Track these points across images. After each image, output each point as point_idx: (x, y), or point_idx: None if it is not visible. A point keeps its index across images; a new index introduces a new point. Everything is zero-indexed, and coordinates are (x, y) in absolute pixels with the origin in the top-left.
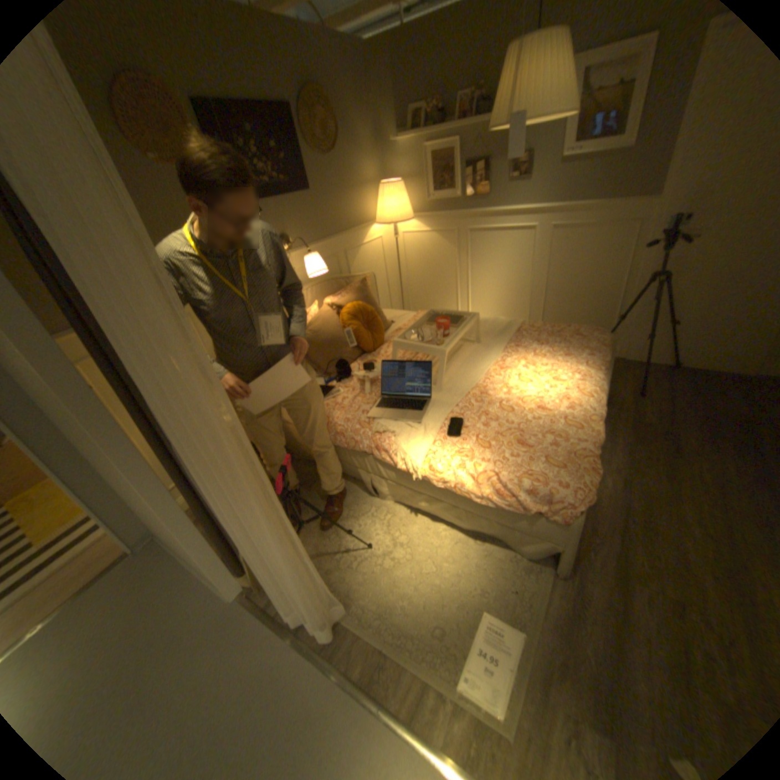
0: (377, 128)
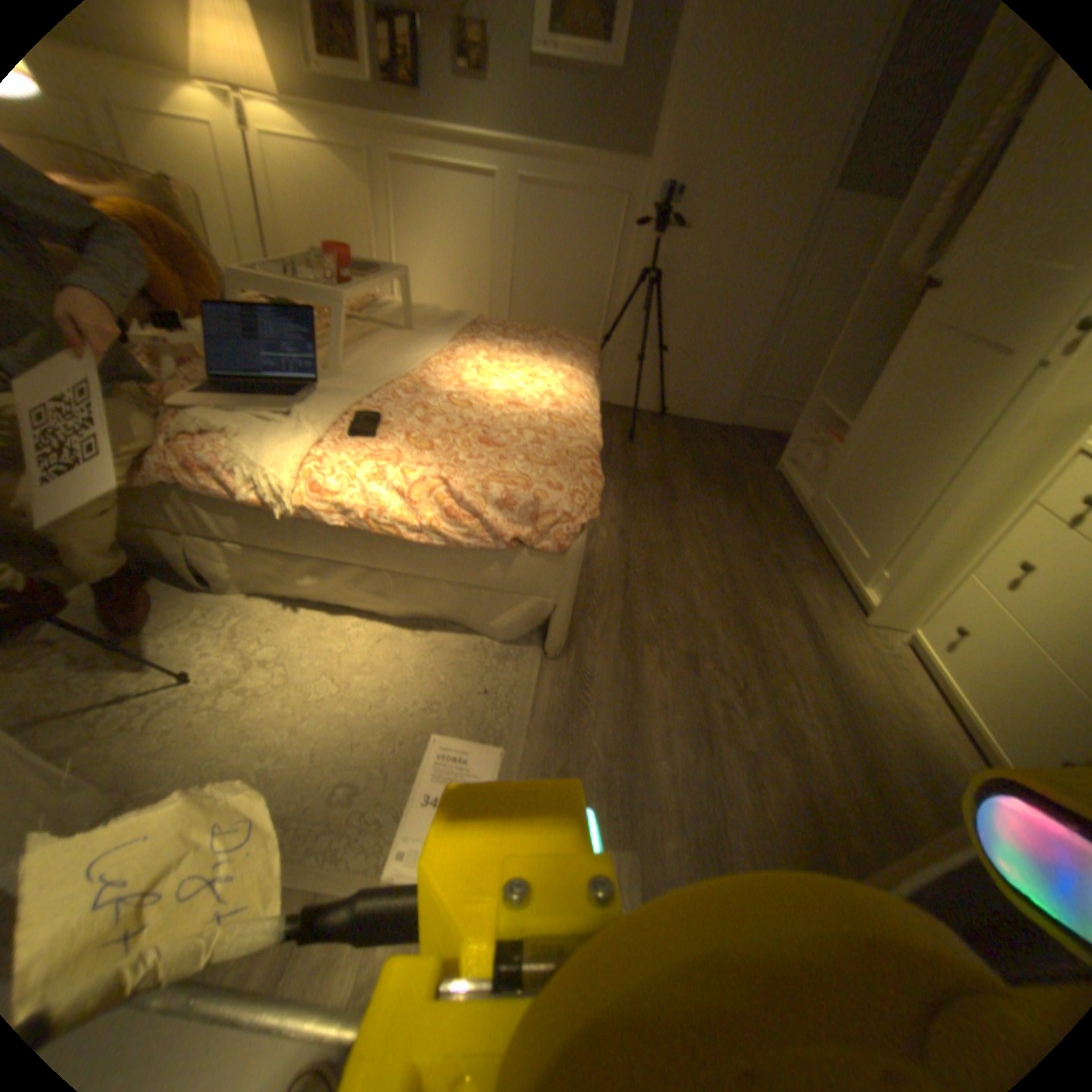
0: None
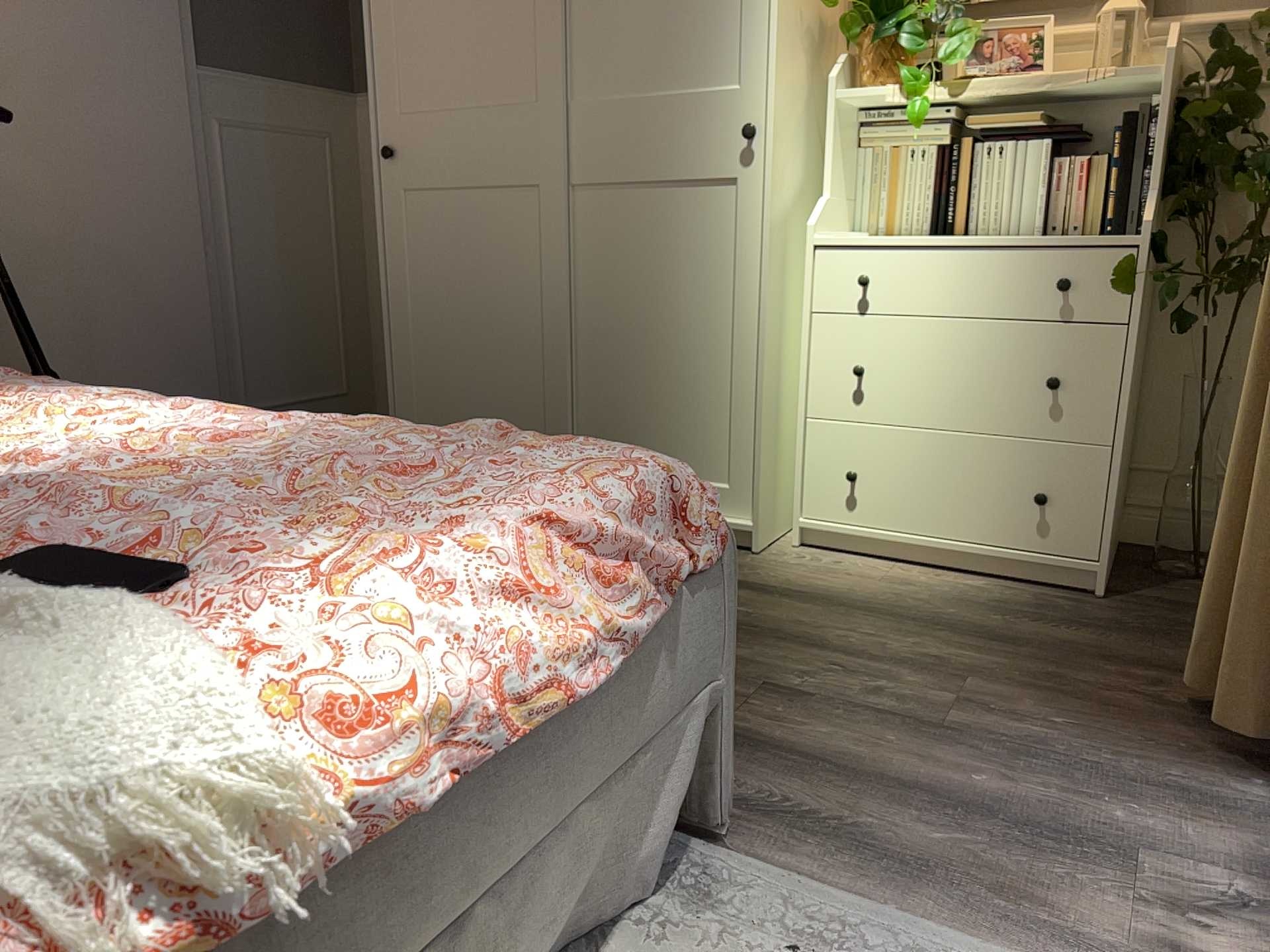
0: None
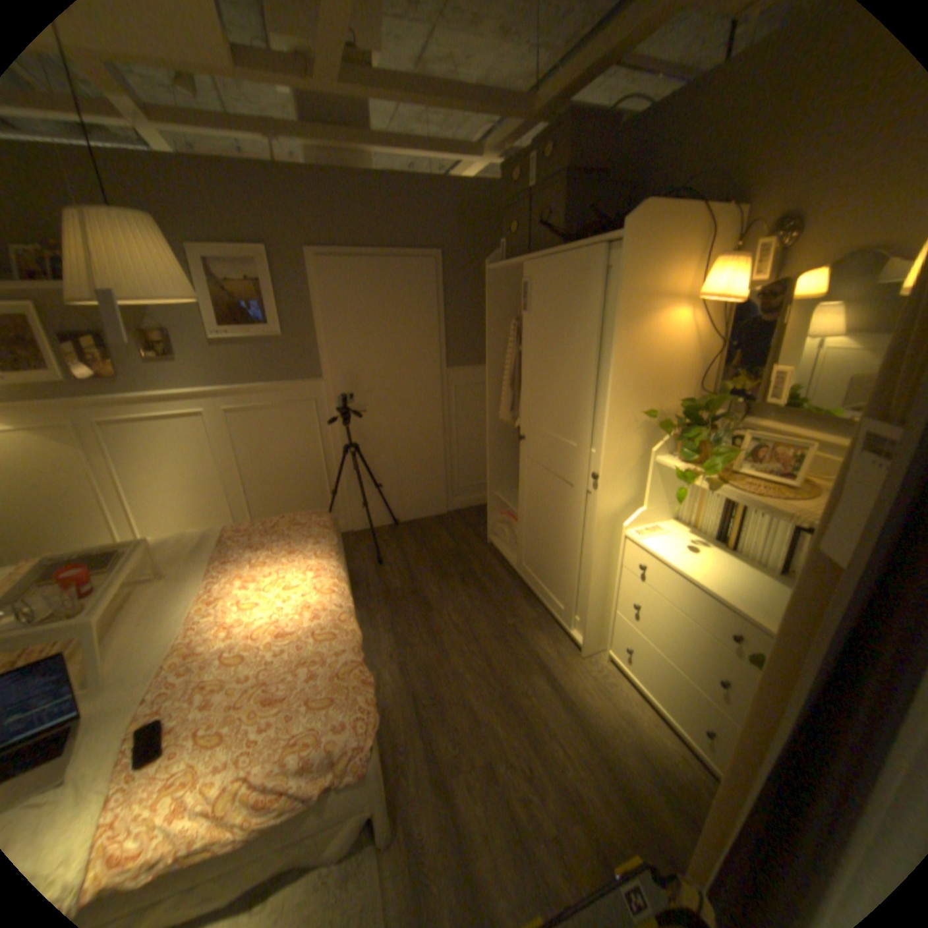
0: None
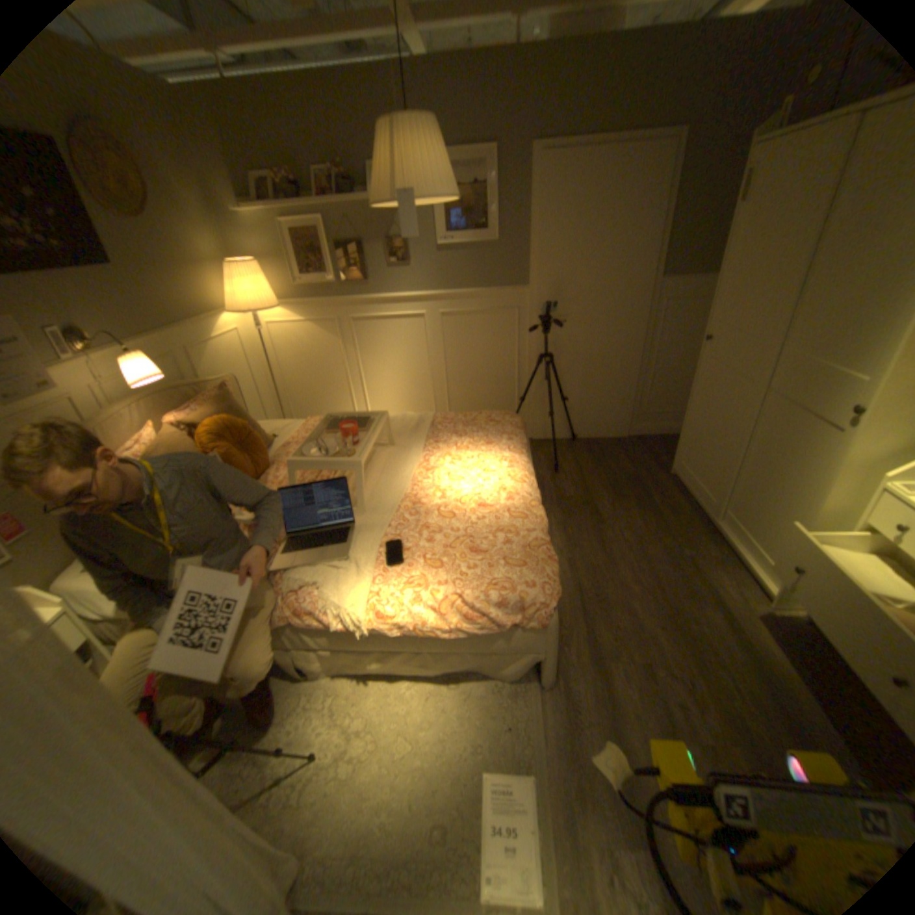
0: (206, 194)
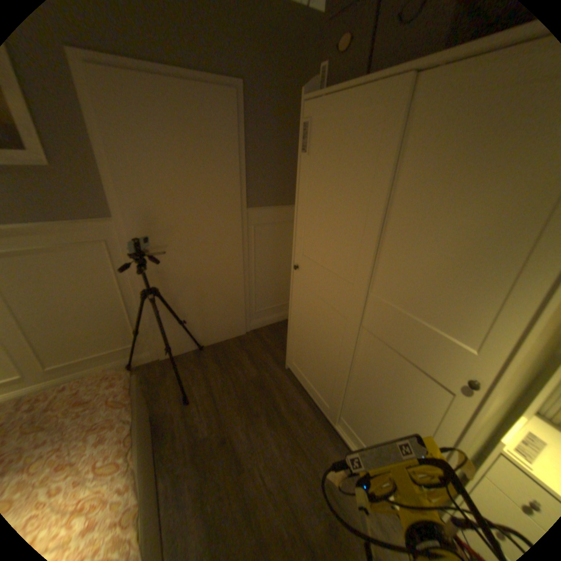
0: None
